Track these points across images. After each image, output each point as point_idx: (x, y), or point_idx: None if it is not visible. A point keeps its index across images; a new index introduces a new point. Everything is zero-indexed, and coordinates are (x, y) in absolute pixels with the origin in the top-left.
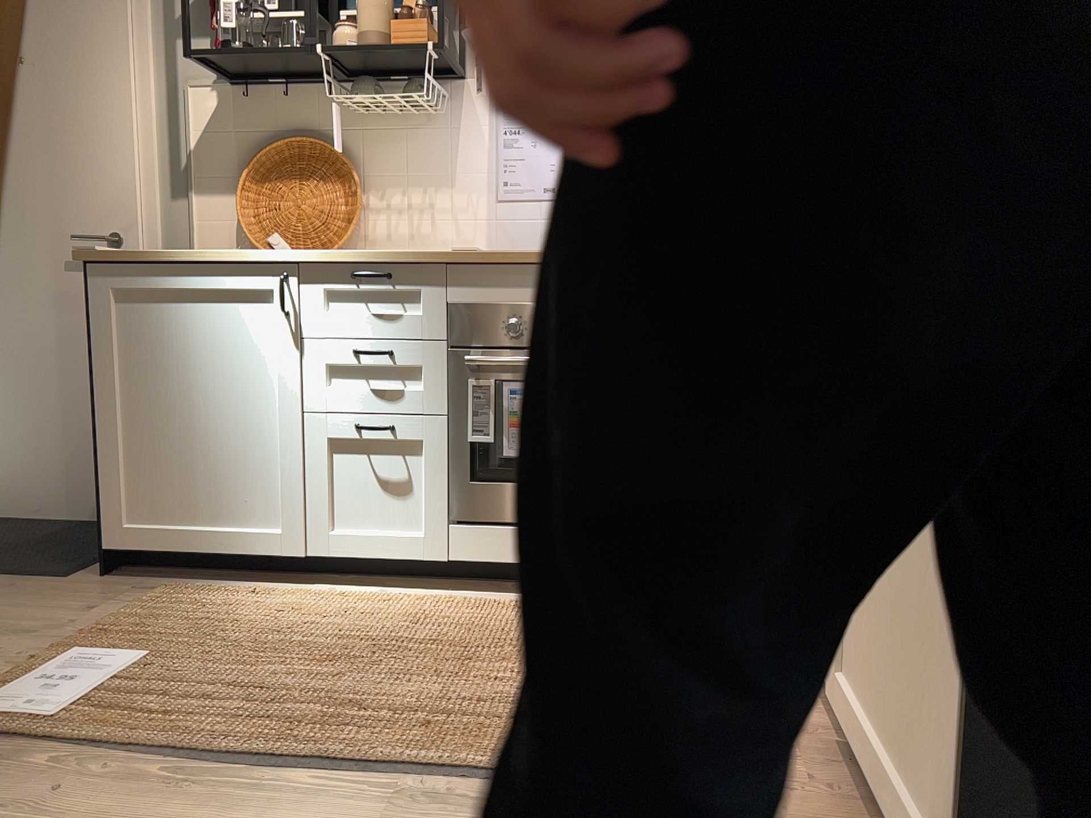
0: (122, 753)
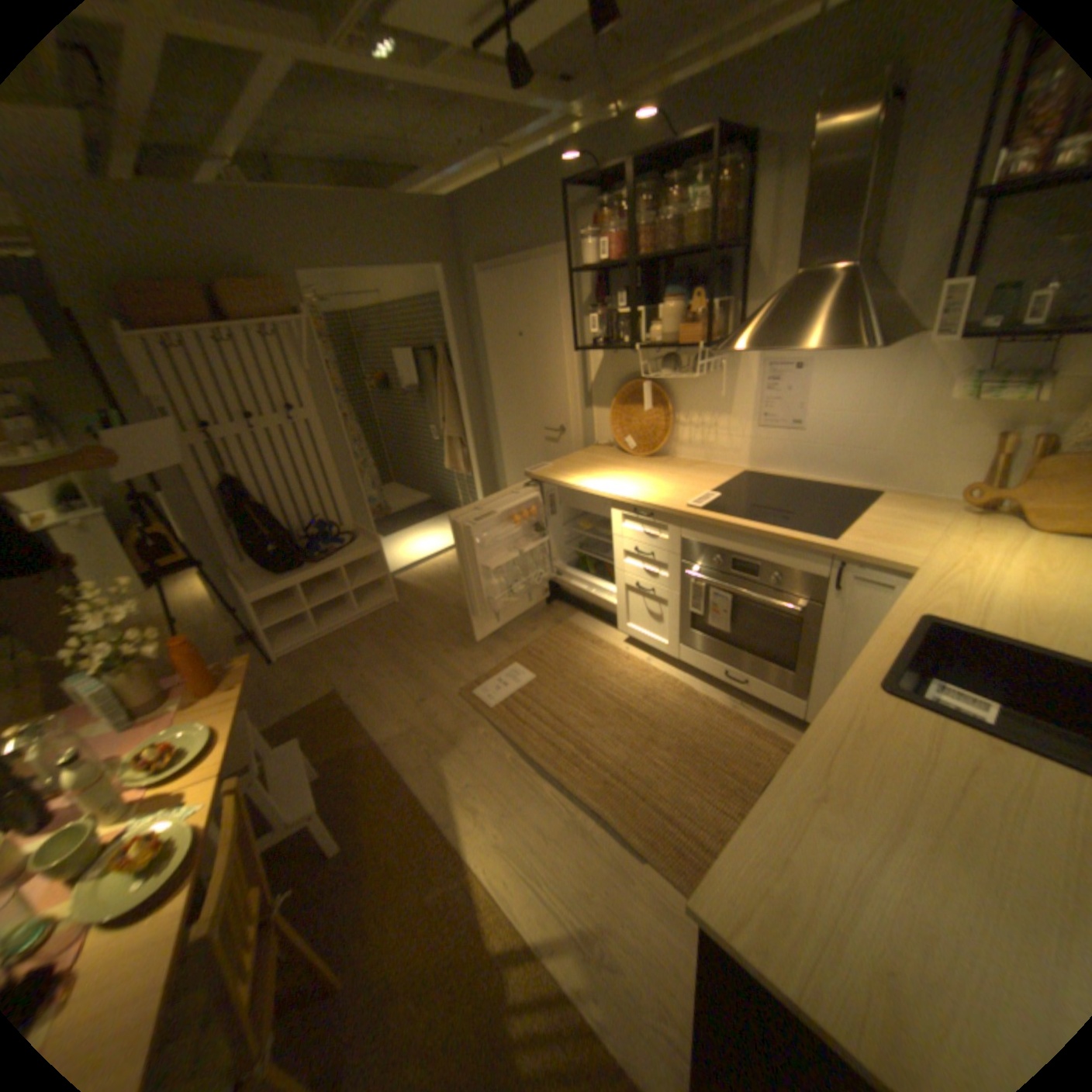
0: (503, 736)
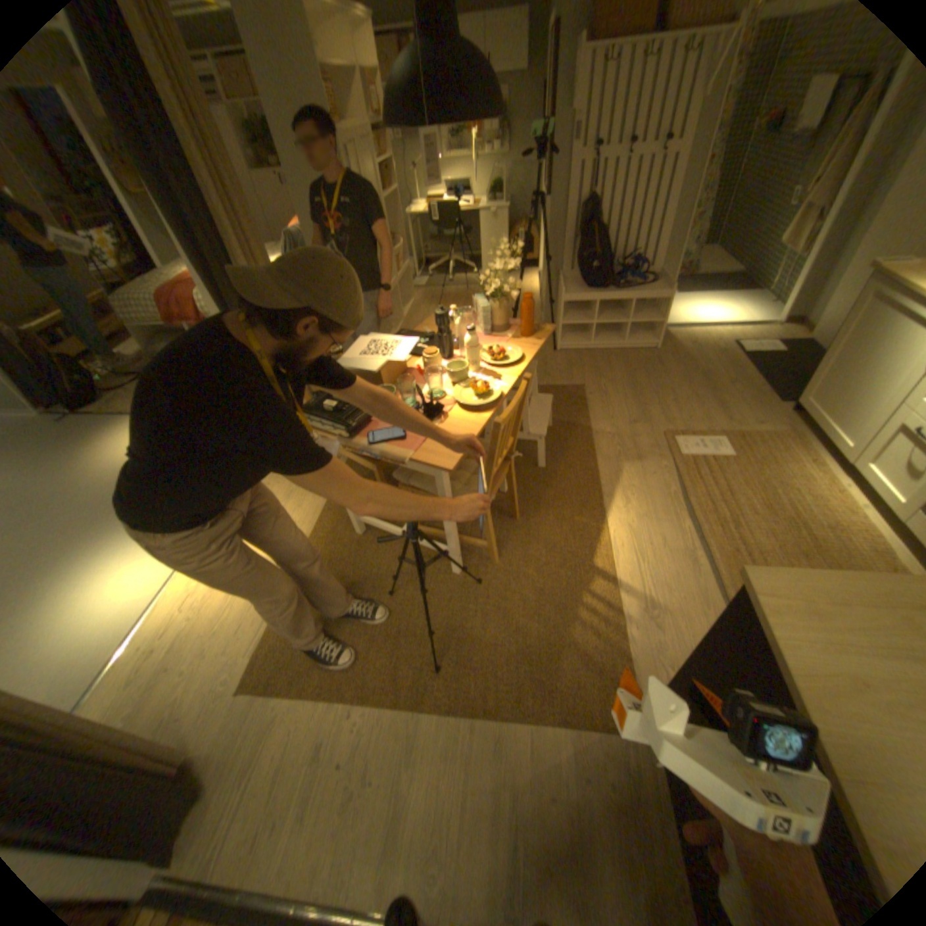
0: (678, 476)
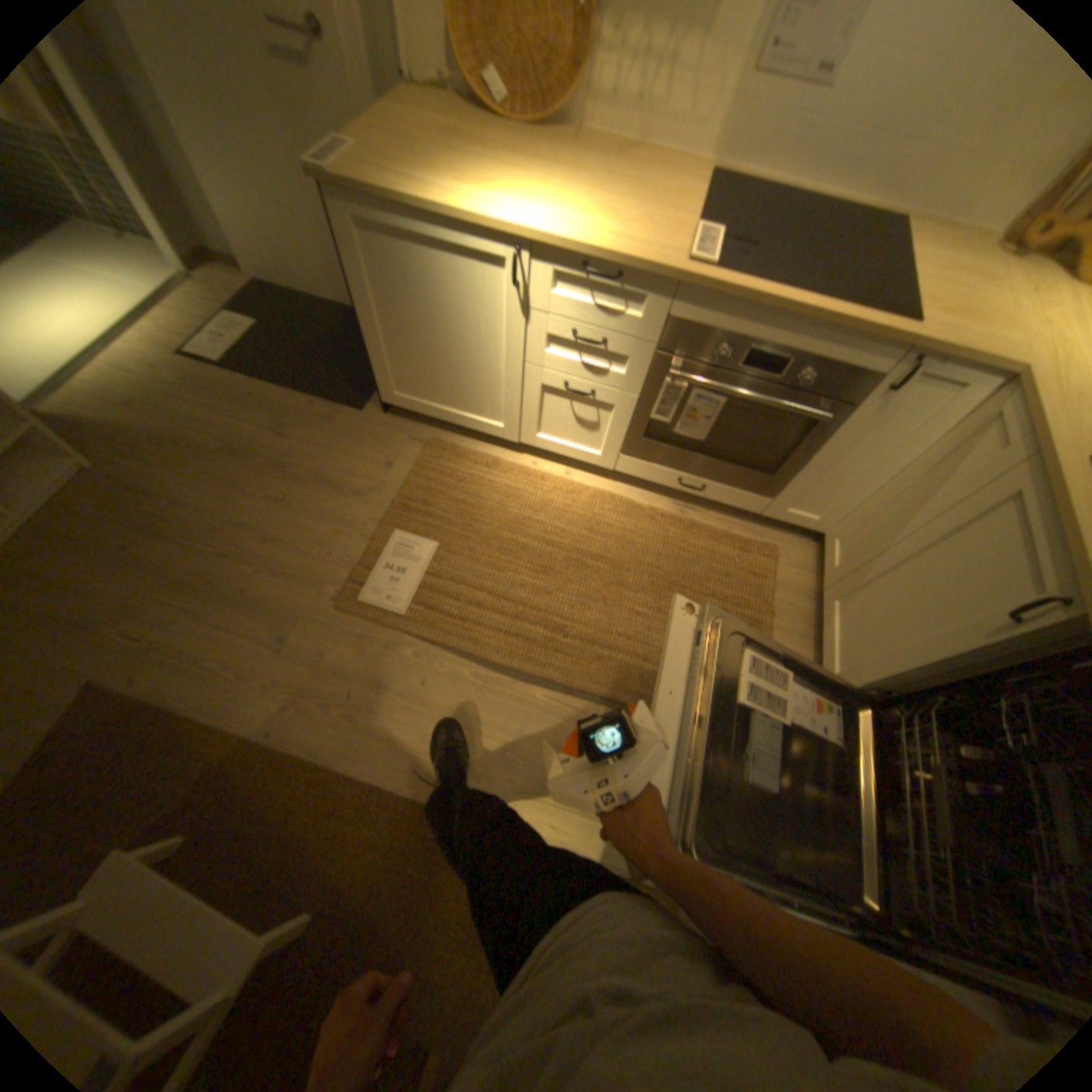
0: (444, 647)
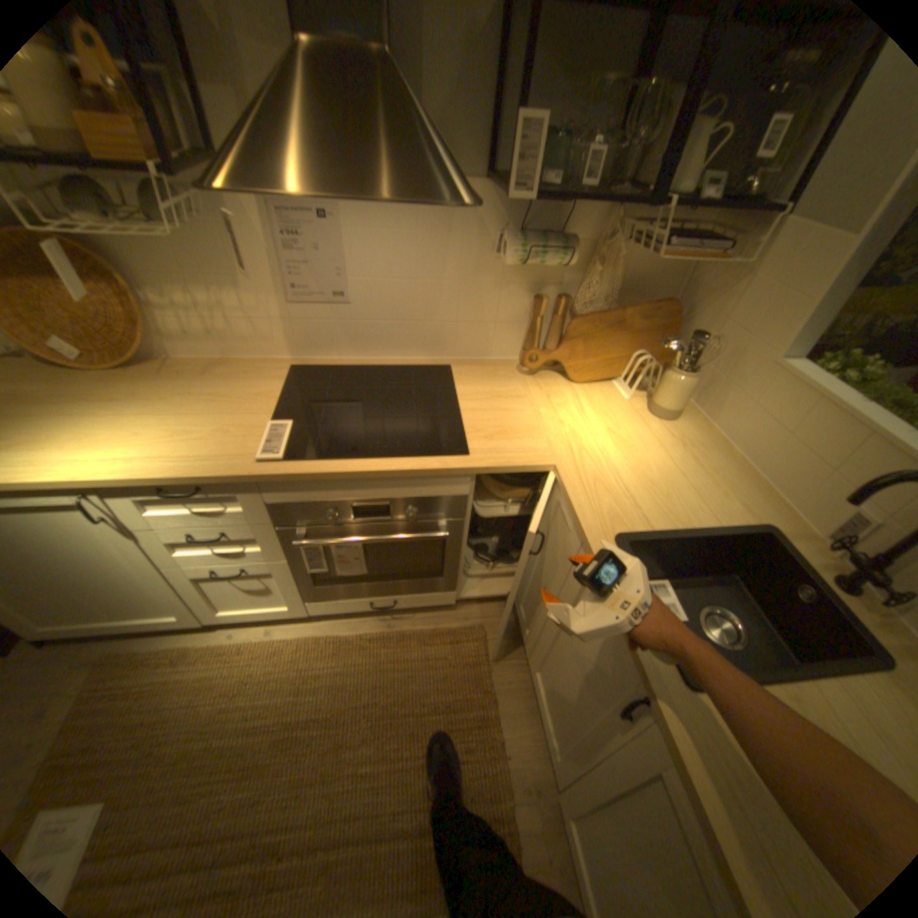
0: None
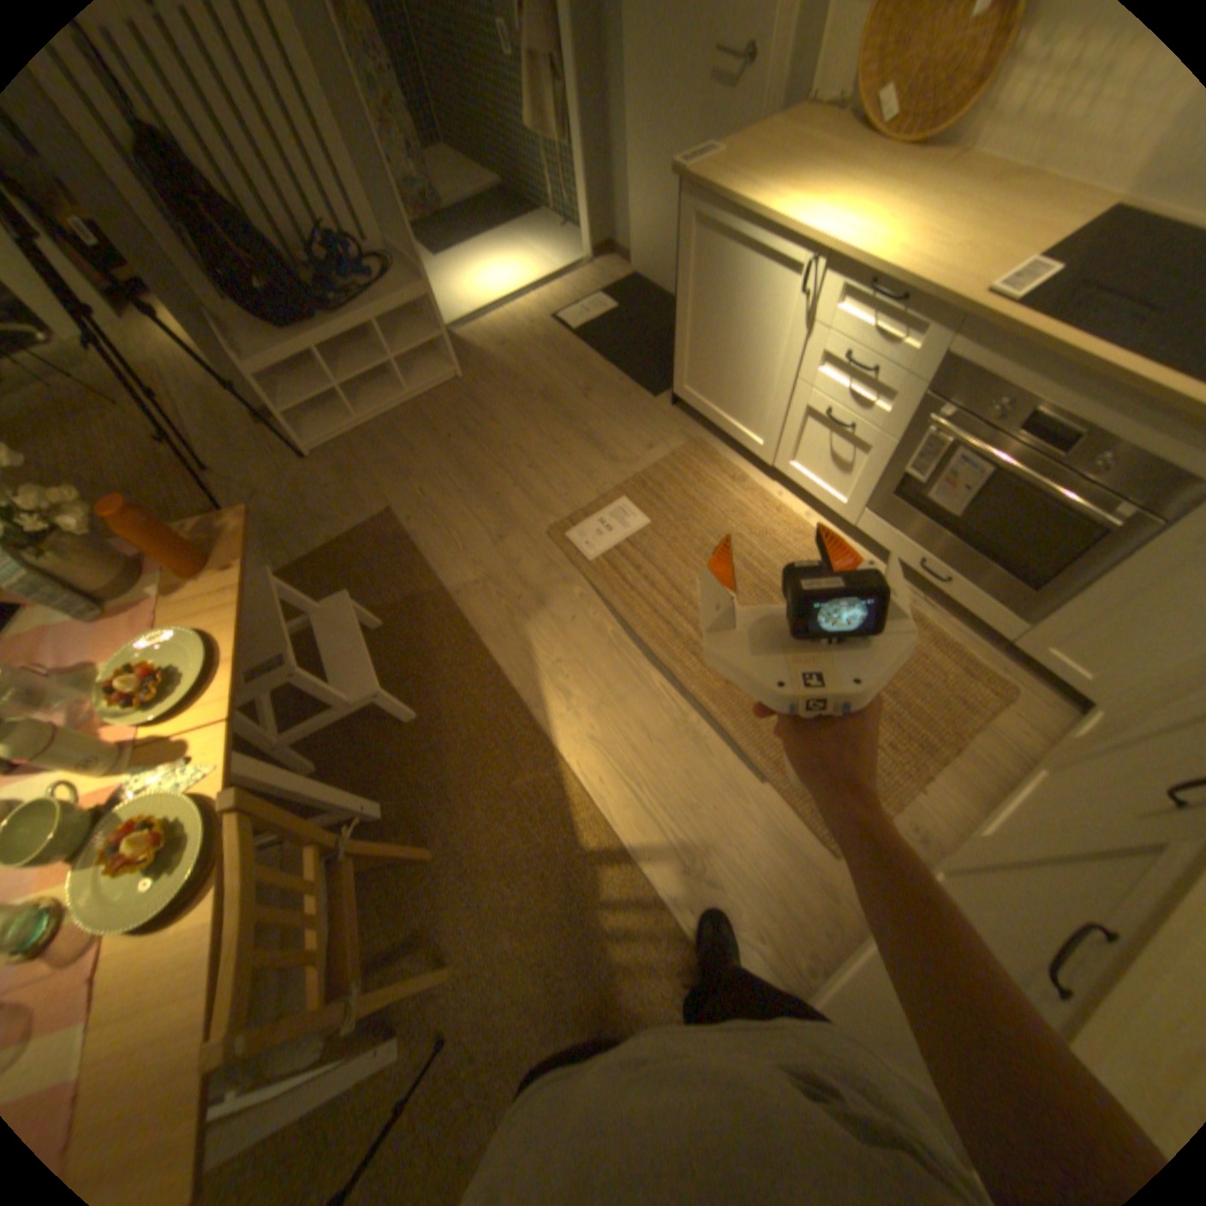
0: (605, 601)
